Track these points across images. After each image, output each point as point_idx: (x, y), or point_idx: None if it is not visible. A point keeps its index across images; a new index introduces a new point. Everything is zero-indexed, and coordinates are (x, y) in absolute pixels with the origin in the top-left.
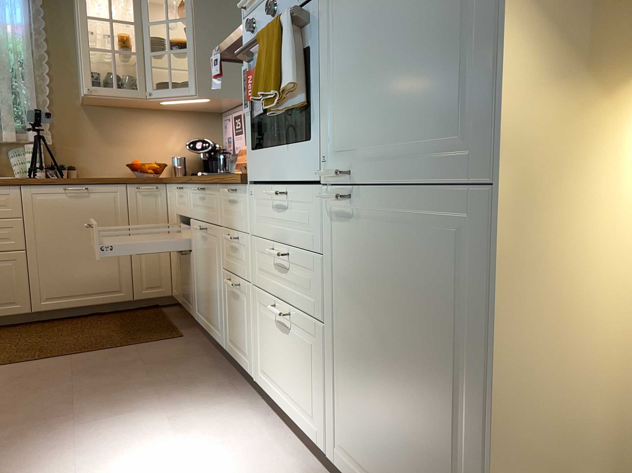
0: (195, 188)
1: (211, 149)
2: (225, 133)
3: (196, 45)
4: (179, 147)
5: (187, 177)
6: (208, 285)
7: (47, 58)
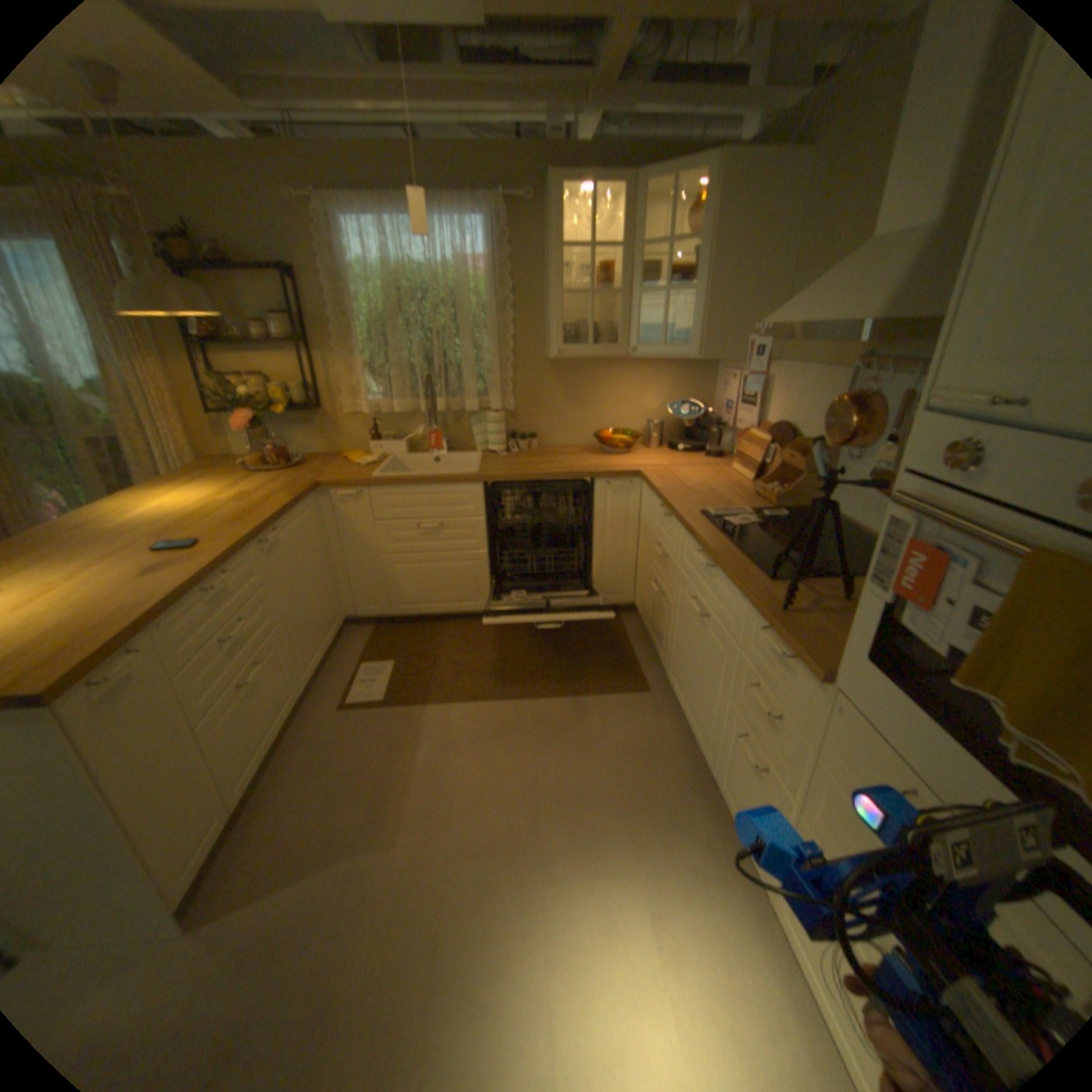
0: (701, 559)
1: (700, 416)
2: (722, 394)
3: (710, 280)
4: (656, 407)
5: (663, 451)
6: (699, 679)
7: (511, 302)
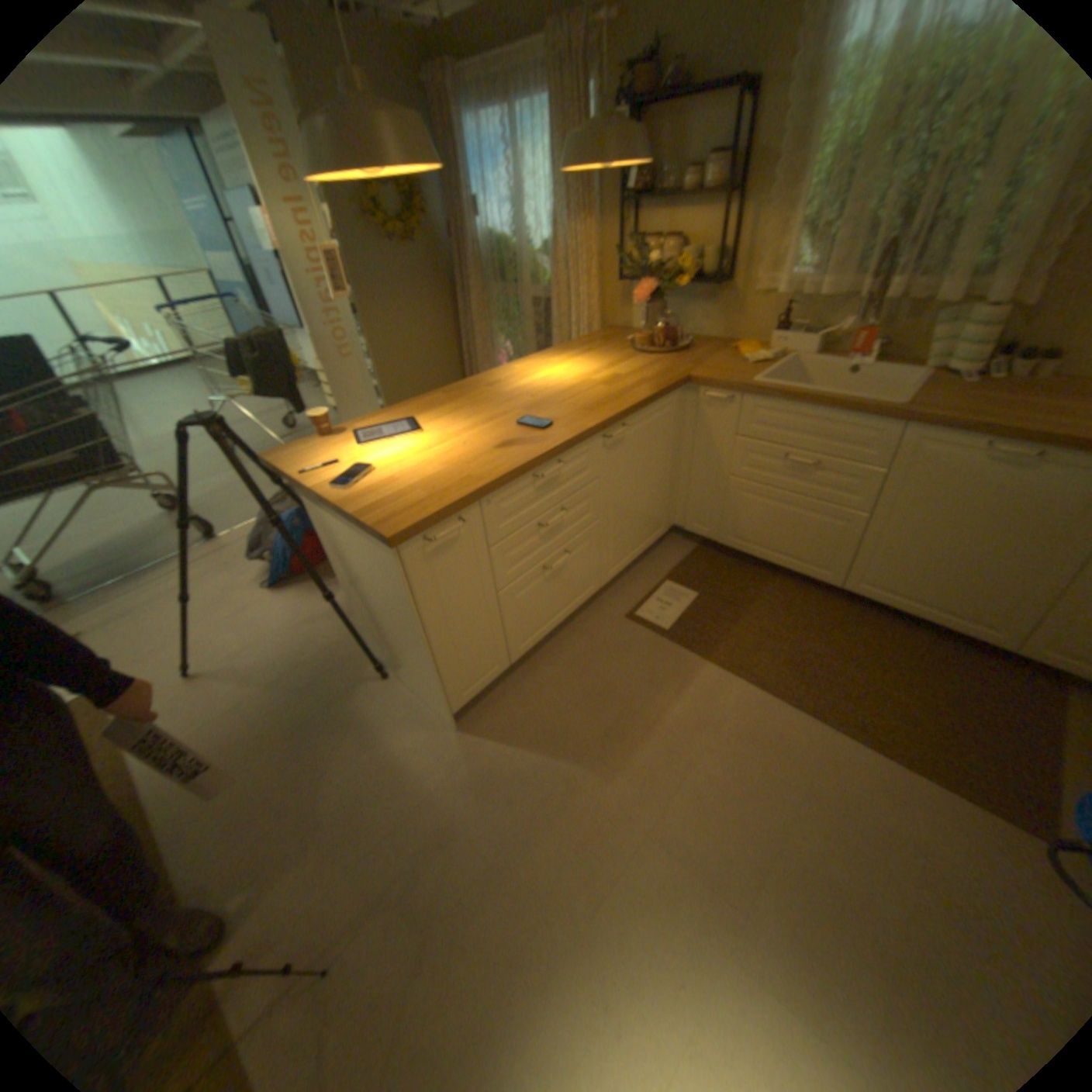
0: None
1: None
2: None
3: None
4: None
5: None
6: None
7: None
